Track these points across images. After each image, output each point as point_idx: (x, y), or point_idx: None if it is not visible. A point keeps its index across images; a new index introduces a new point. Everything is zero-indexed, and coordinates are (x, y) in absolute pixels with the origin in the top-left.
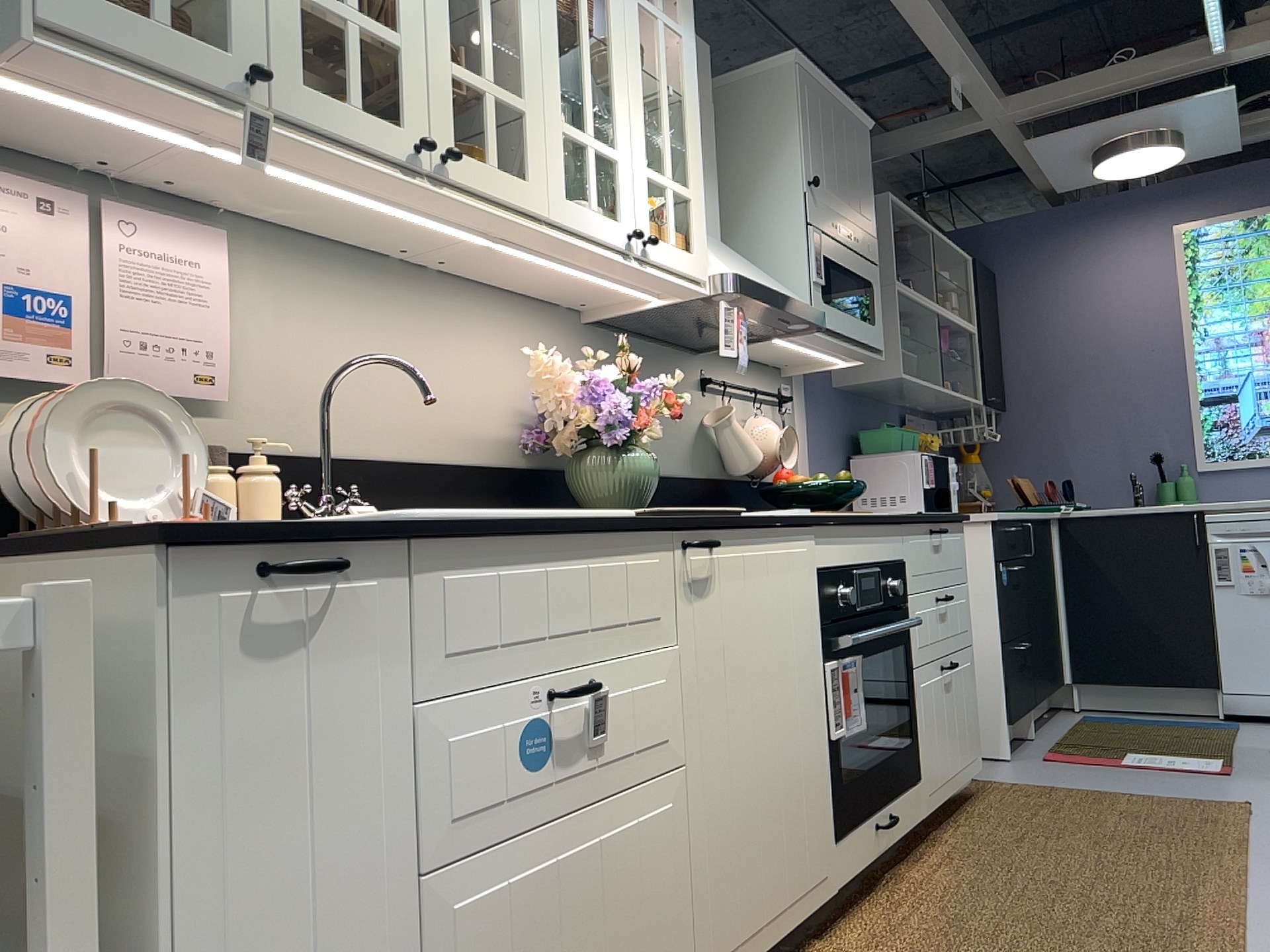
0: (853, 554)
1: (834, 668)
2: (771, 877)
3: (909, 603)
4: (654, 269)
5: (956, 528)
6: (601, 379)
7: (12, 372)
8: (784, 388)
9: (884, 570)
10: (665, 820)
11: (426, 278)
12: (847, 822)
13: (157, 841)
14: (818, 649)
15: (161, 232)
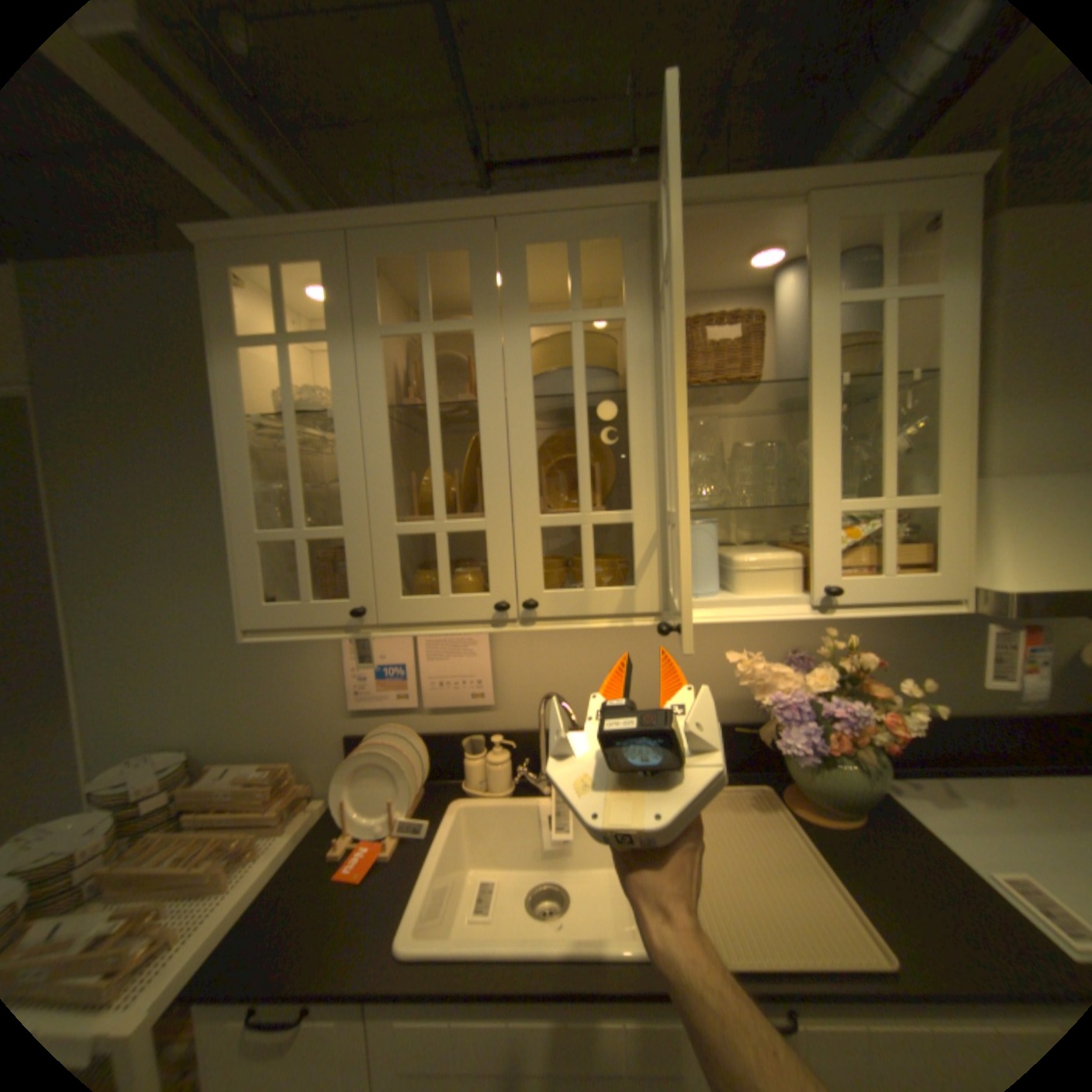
0: None
1: None
2: None
3: None
4: (847, 612)
5: None
6: (798, 697)
7: (384, 703)
8: None
9: None
10: None
11: None
12: None
13: None
14: None
15: None
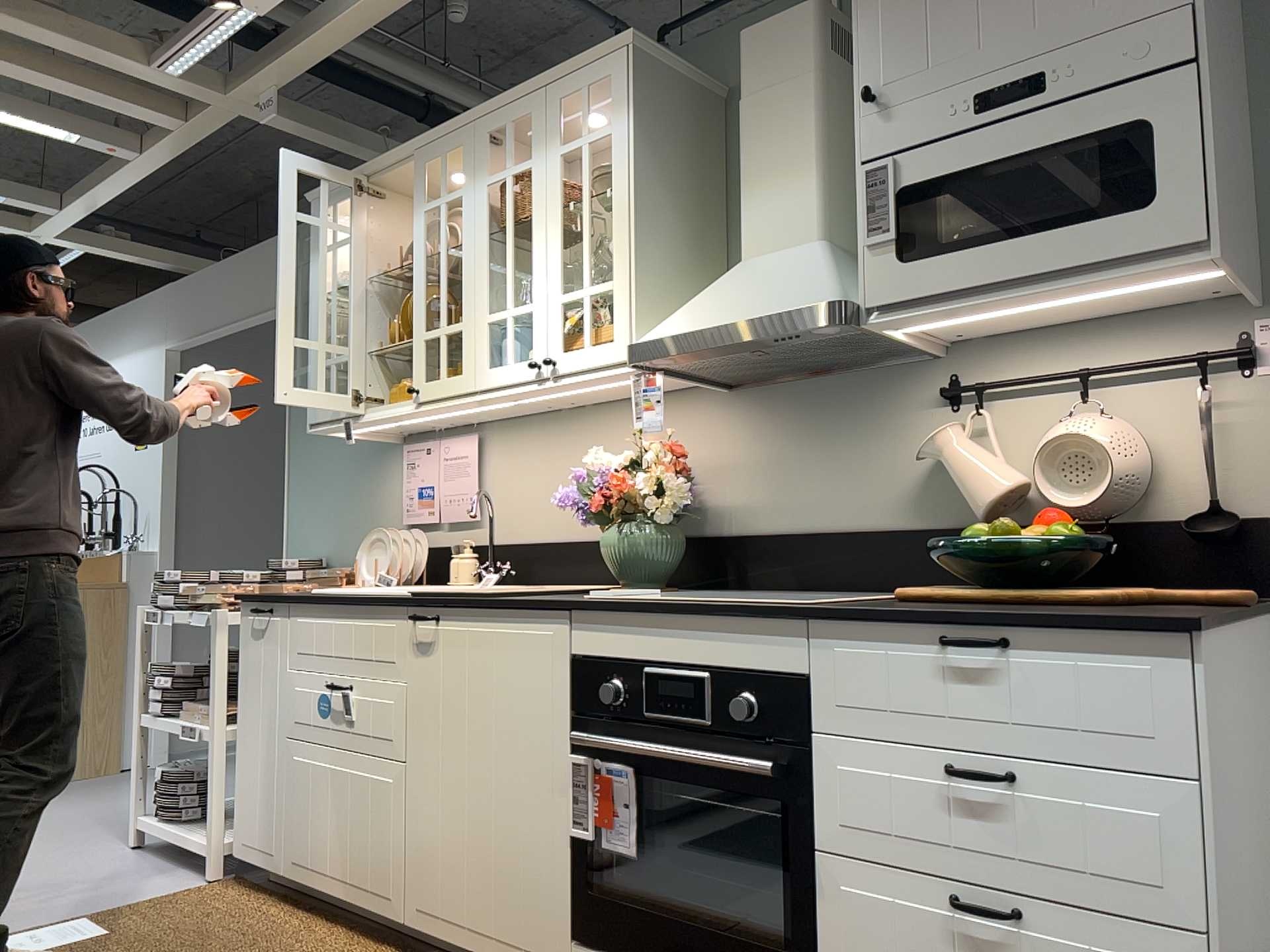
0: (644, 648)
1: (580, 763)
2: (474, 897)
3: (815, 745)
4: (565, 378)
5: (1111, 643)
6: (591, 471)
7: (421, 520)
8: (1245, 331)
9: (730, 680)
10: (387, 787)
11: (581, 412)
12: (596, 937)
13: (239, 686)
14: (558, 735)
15: (454, 445)
